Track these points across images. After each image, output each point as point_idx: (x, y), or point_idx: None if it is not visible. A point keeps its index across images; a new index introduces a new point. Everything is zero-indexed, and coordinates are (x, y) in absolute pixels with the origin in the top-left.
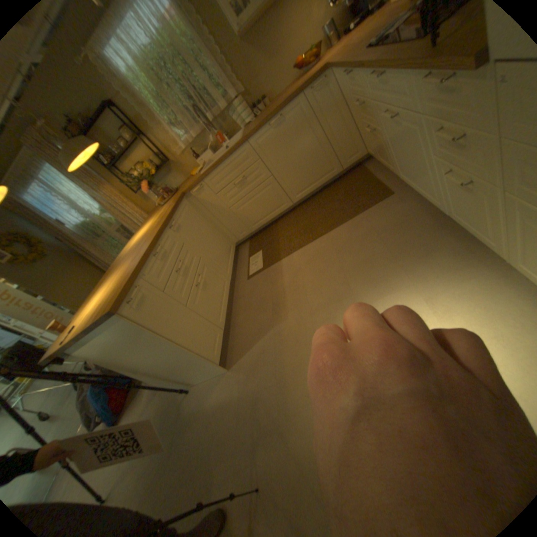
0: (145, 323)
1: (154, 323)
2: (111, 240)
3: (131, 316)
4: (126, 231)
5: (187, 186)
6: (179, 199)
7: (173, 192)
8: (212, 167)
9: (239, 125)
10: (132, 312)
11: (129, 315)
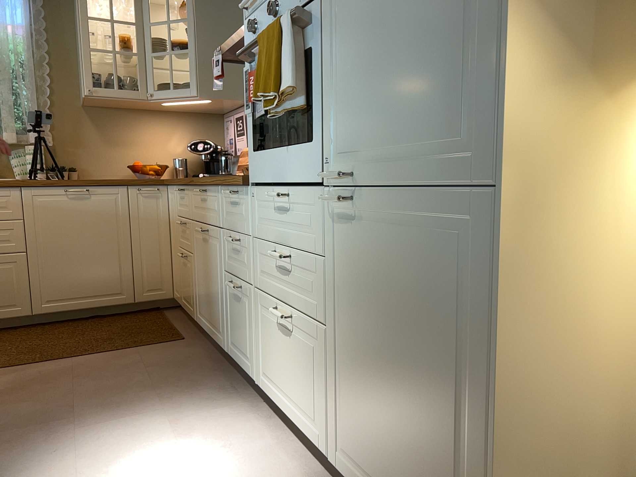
0: None
1: None
2: None
3: None
4: None
5: None
6: None
7: None
8: None
9: (13, 175)
10: None
11: None
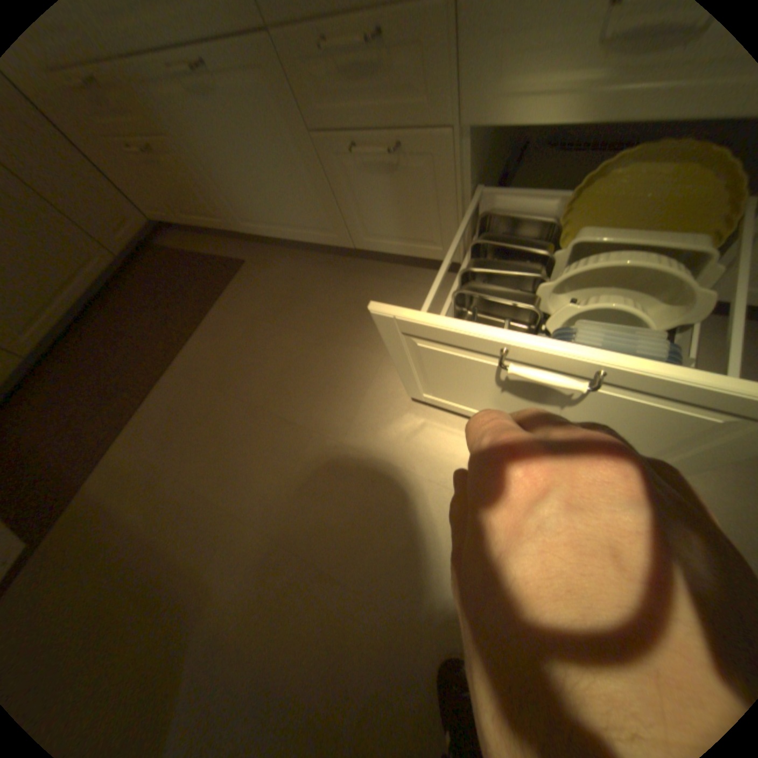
0: None
1: None
2: None
3: None
4: None
5: None
6: None
7: None
8: None
9: None
10: None
11: None
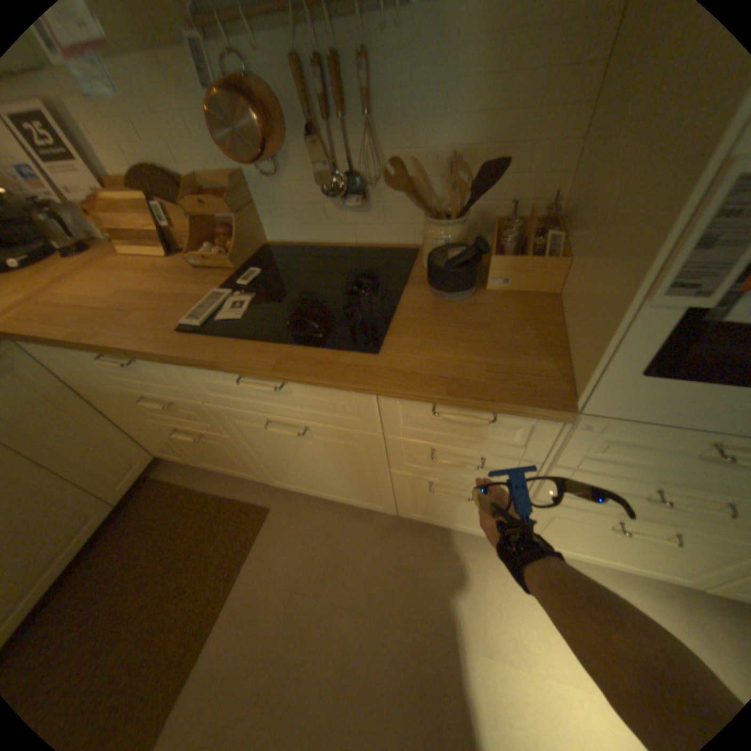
0: None
1: None
2: None
3: None
4: None
5: None
6: None
7: None
8: None
9: None
10: None
11: None
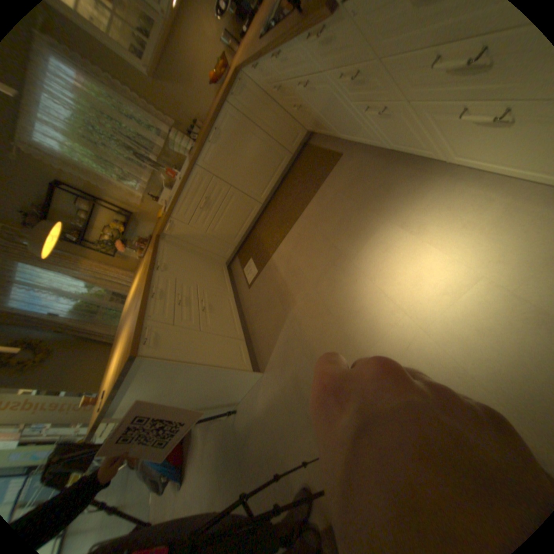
0: (168, 356)
1: (177, 354)
2: (110, 312)
3: (153, 354)
4: (120, 297)
5: (159, 228)
6: (157, 242)
7: (149, 240)
8: (174, 201)
9: (184, 155)
10: (152, 350)
11: (151, 354)
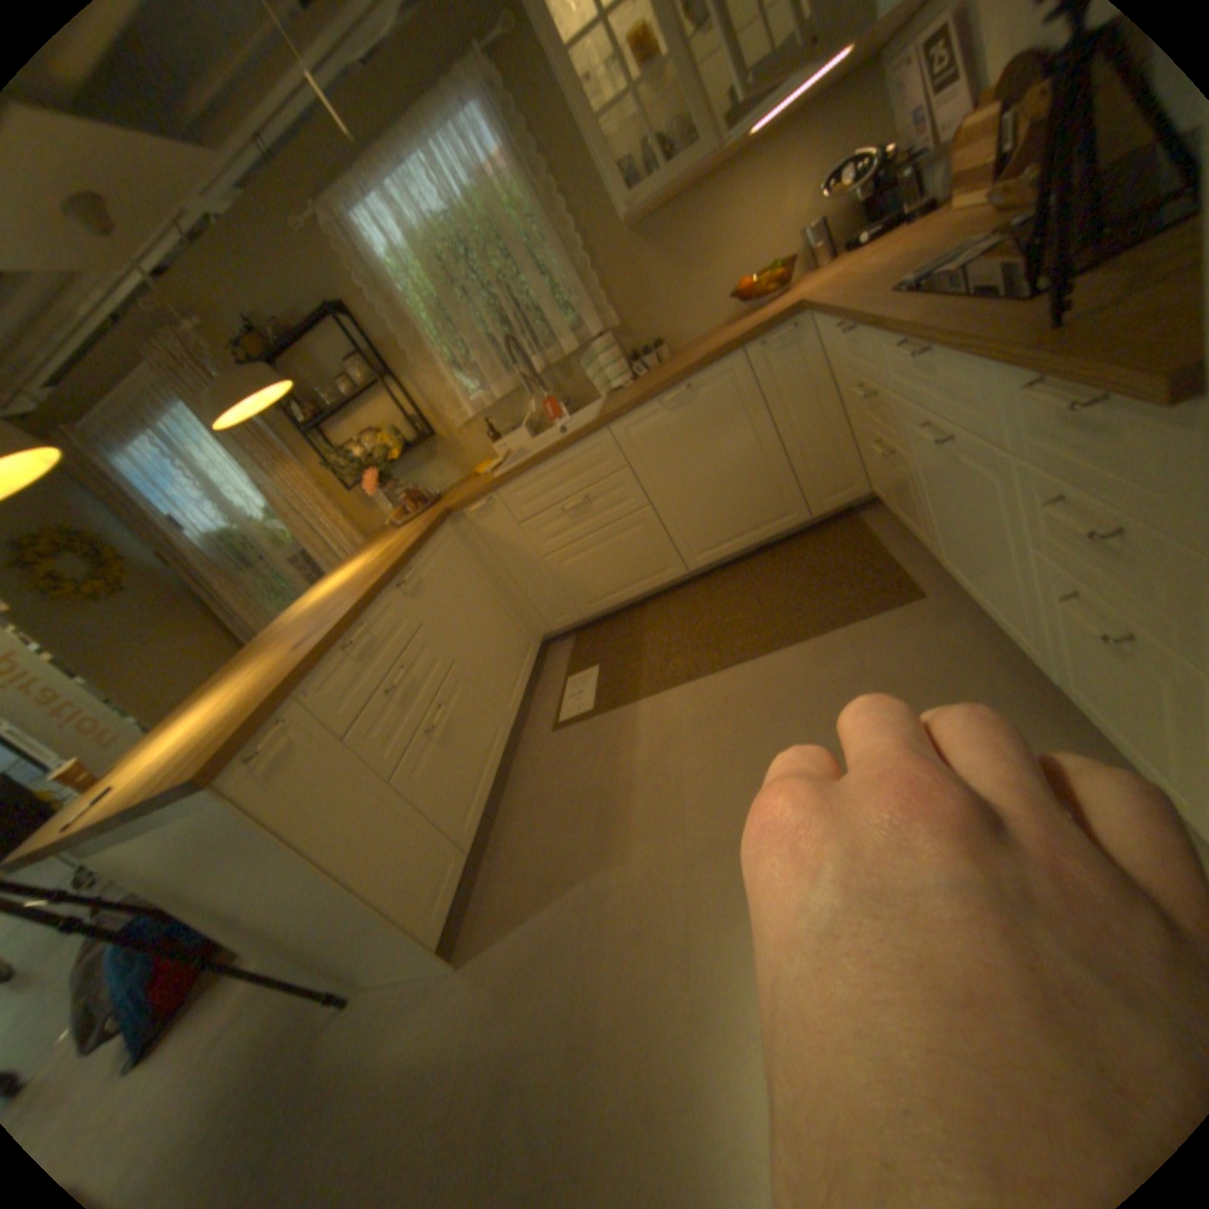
0: (273, 819)
1: (296, 822)
2: (274, 579)
3: (245, 797)
4: (309, 565)
5: (460, 496)
6: (436, 523)
7: (428, 504)
8: (521, 468)
9: (597, 389)
10: (249, 785)
11: (241, 794)
